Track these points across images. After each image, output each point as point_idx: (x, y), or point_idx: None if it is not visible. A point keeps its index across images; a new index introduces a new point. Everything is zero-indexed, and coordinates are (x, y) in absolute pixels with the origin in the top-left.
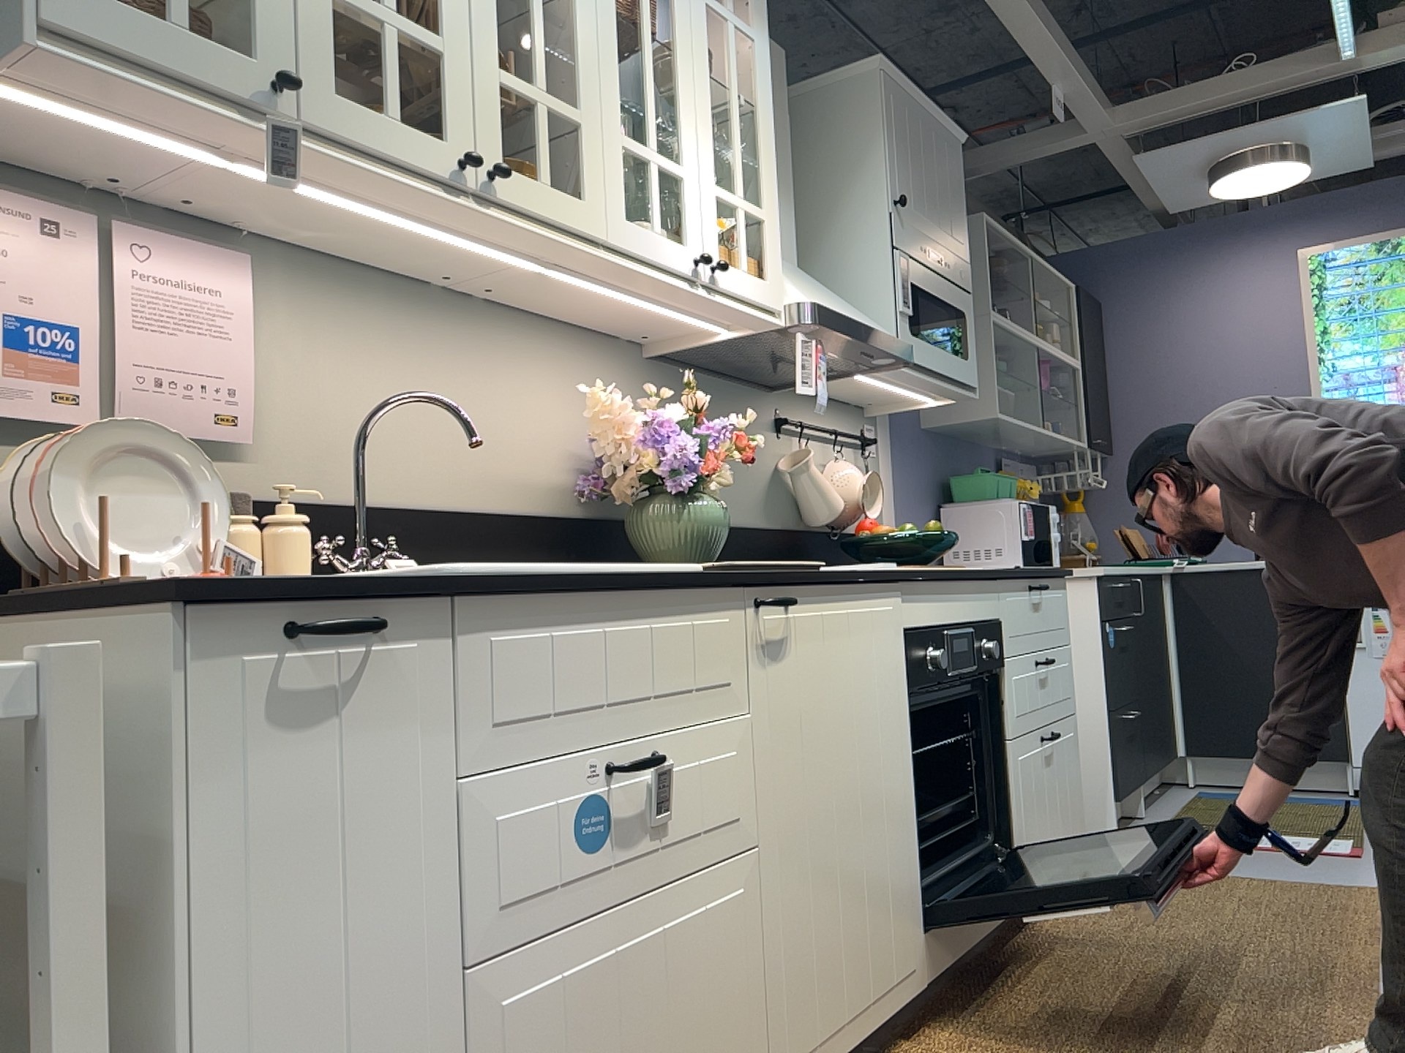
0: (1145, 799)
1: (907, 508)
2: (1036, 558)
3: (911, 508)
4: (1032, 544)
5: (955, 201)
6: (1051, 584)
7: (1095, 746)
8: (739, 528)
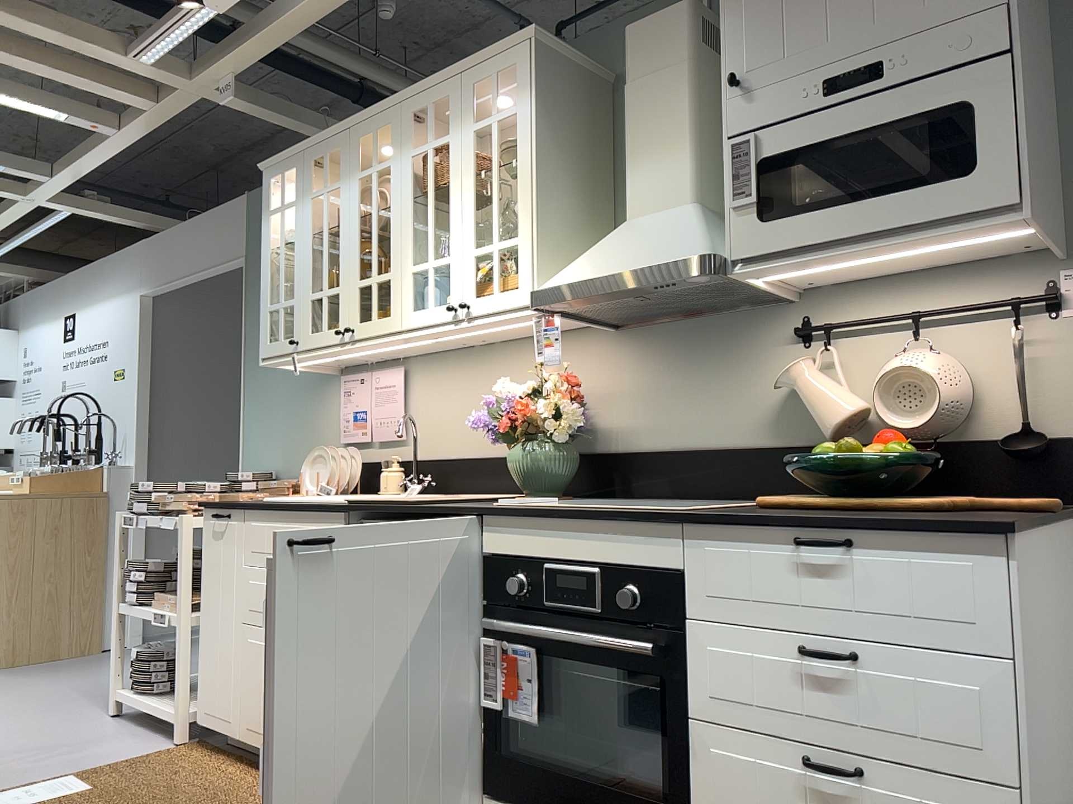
0: None
1: None
2: None
3: None
4: None
5: None
6: (895, 541)
7: None
8: (717, 449)
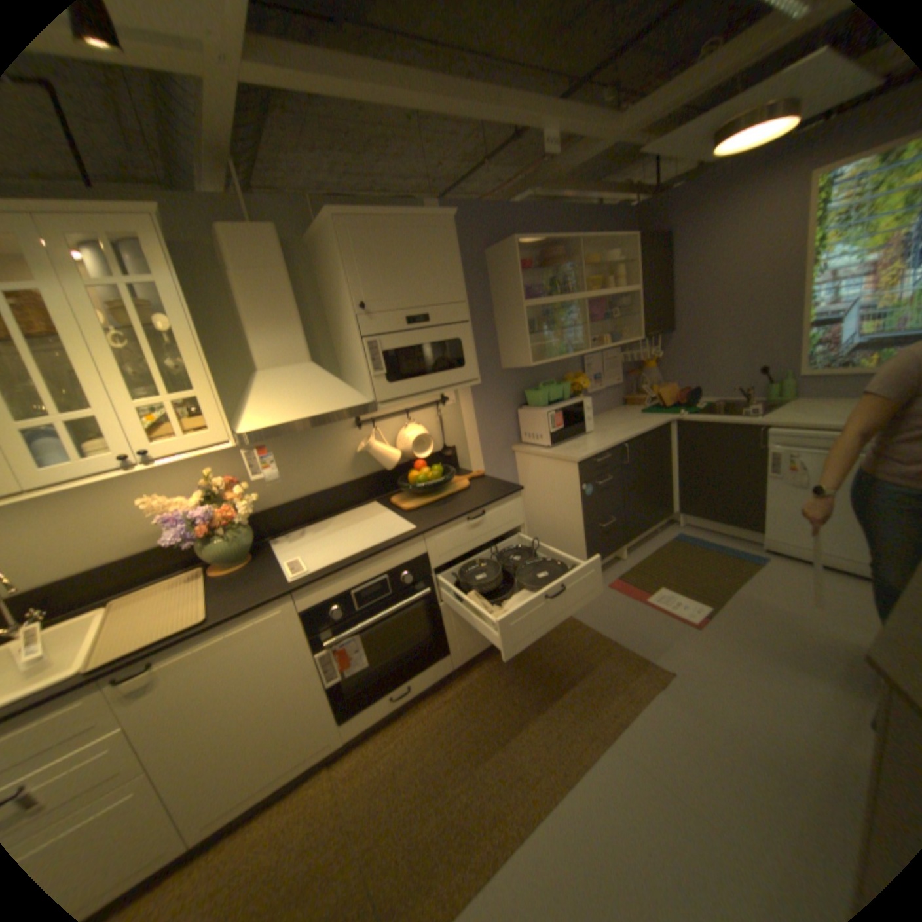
0: (626, 552)
1: (484, 420)
2: (563, 438)
3: (488, 419)
4: (558, 432)
5: (441, 266)
6: (495, 505)
7: (579, 542)
8: (326, 490)
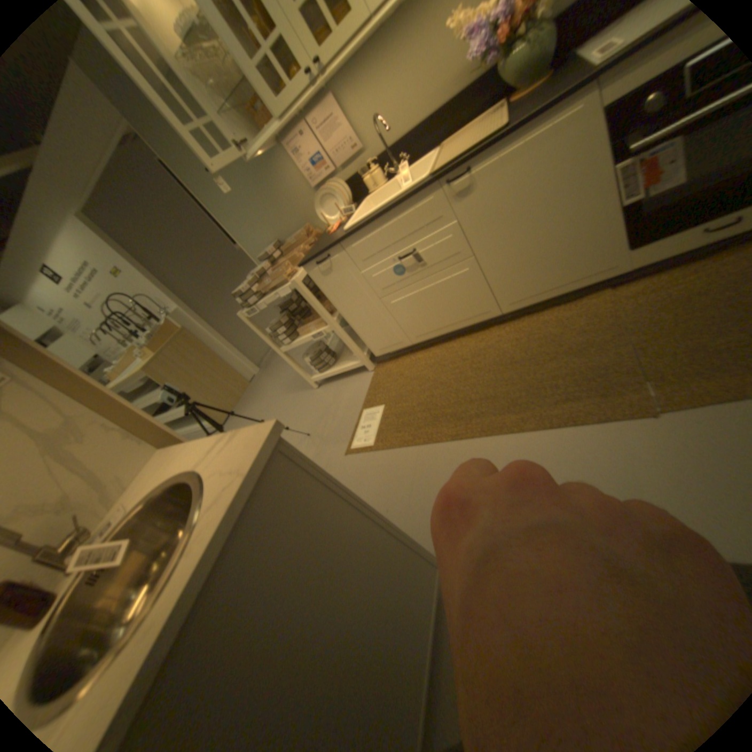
0: None
1: None
2: None
3: None
4: None
5: None
6: None
7: None
8: None
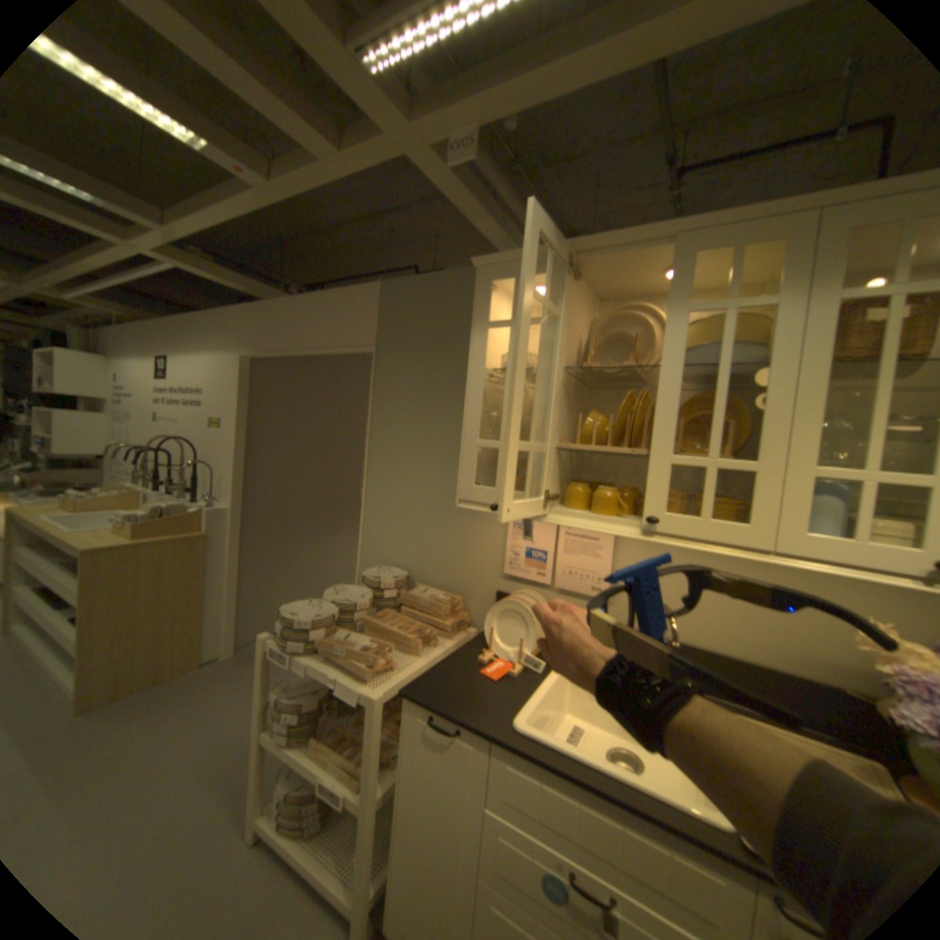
0: None
1: None
2: None
3: None
4: None
5: None
6: None
7: None
8: None
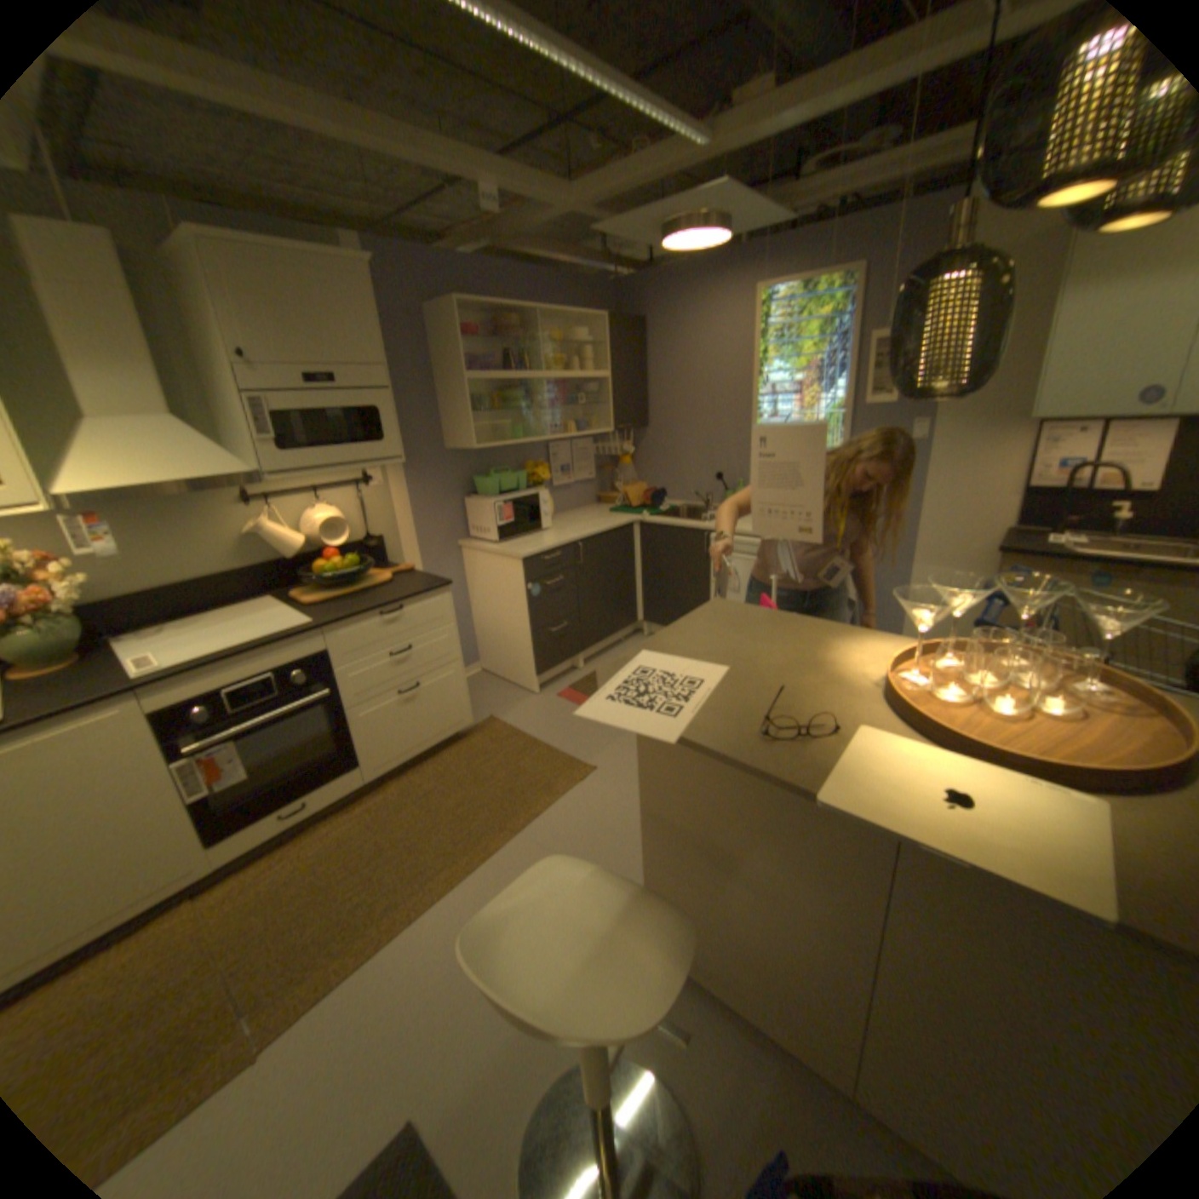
0: (582, 661)
1: (422, 507)
2: (513, 533)
3: (427, 506)
4: (507, 526)
5: (351, 319)
6: (416, 600)
7: (526, 648)
8: (197, 579)
